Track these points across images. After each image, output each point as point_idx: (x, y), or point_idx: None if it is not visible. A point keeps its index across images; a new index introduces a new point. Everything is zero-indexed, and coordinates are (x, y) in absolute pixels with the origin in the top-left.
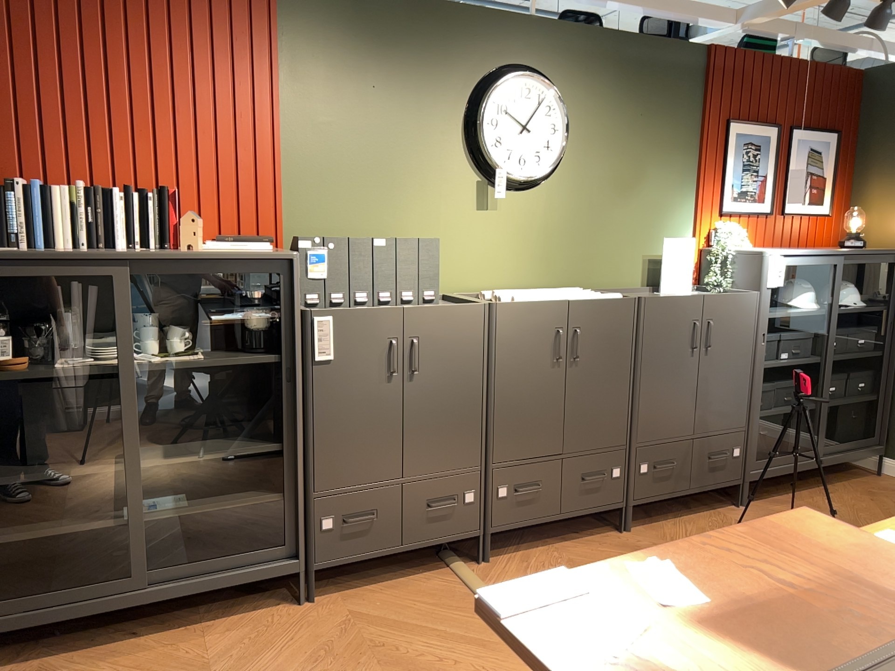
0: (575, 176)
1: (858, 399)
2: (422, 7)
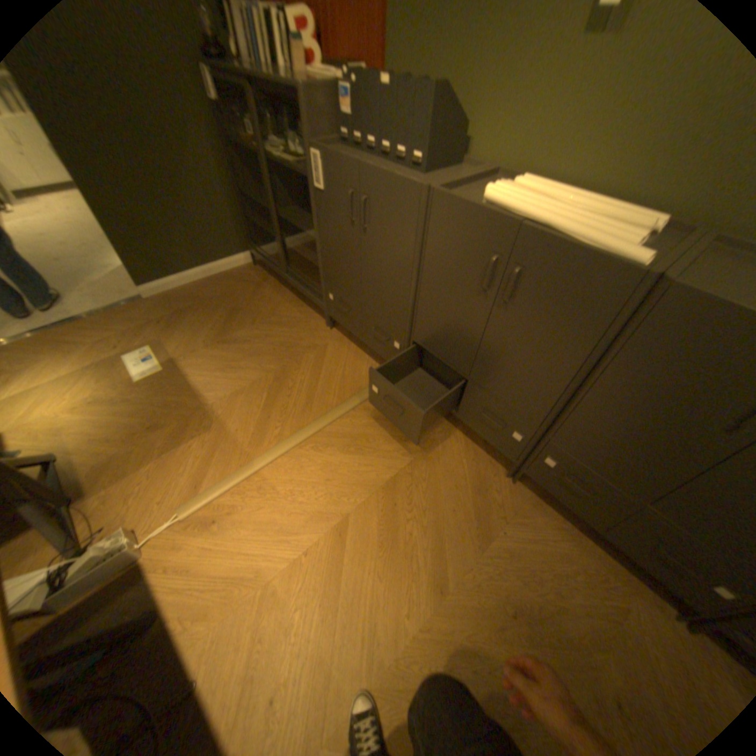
0: None
1: None
2: None
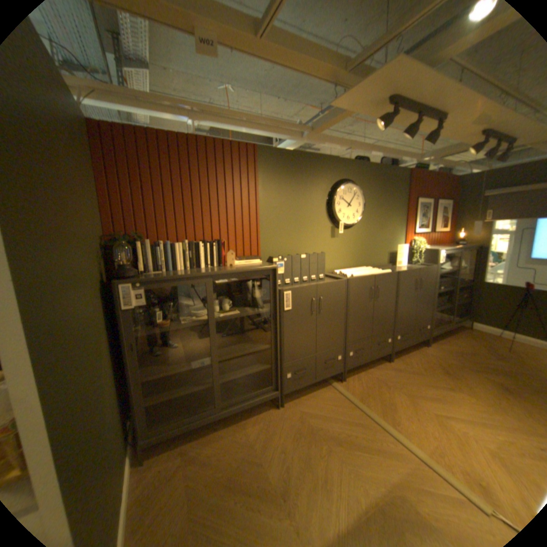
0: (365, 222)
1: (465, 302)
2: (311, 156)
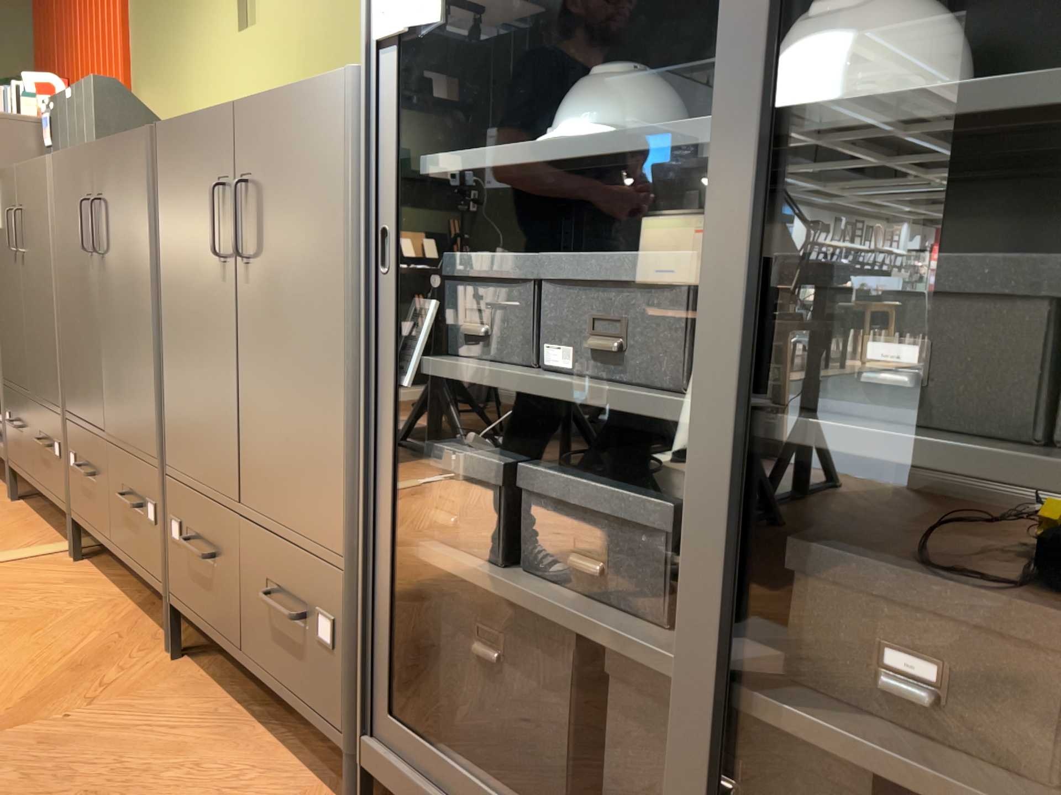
0: None
1: None
2: None
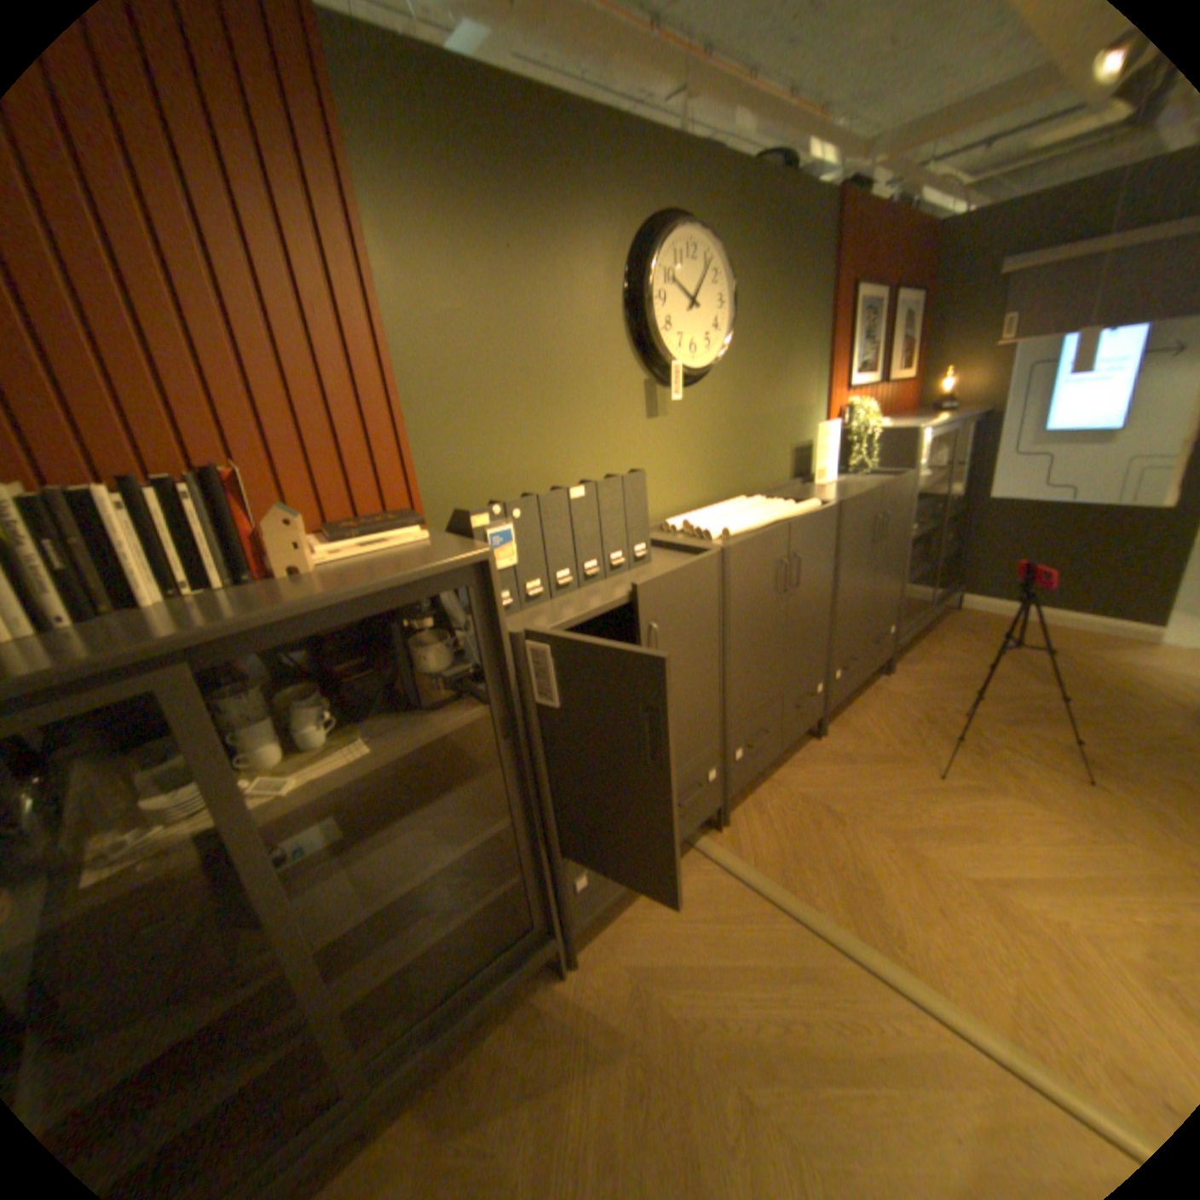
0: (735, 361)
1: (951, 551)
2: (555, 102)
